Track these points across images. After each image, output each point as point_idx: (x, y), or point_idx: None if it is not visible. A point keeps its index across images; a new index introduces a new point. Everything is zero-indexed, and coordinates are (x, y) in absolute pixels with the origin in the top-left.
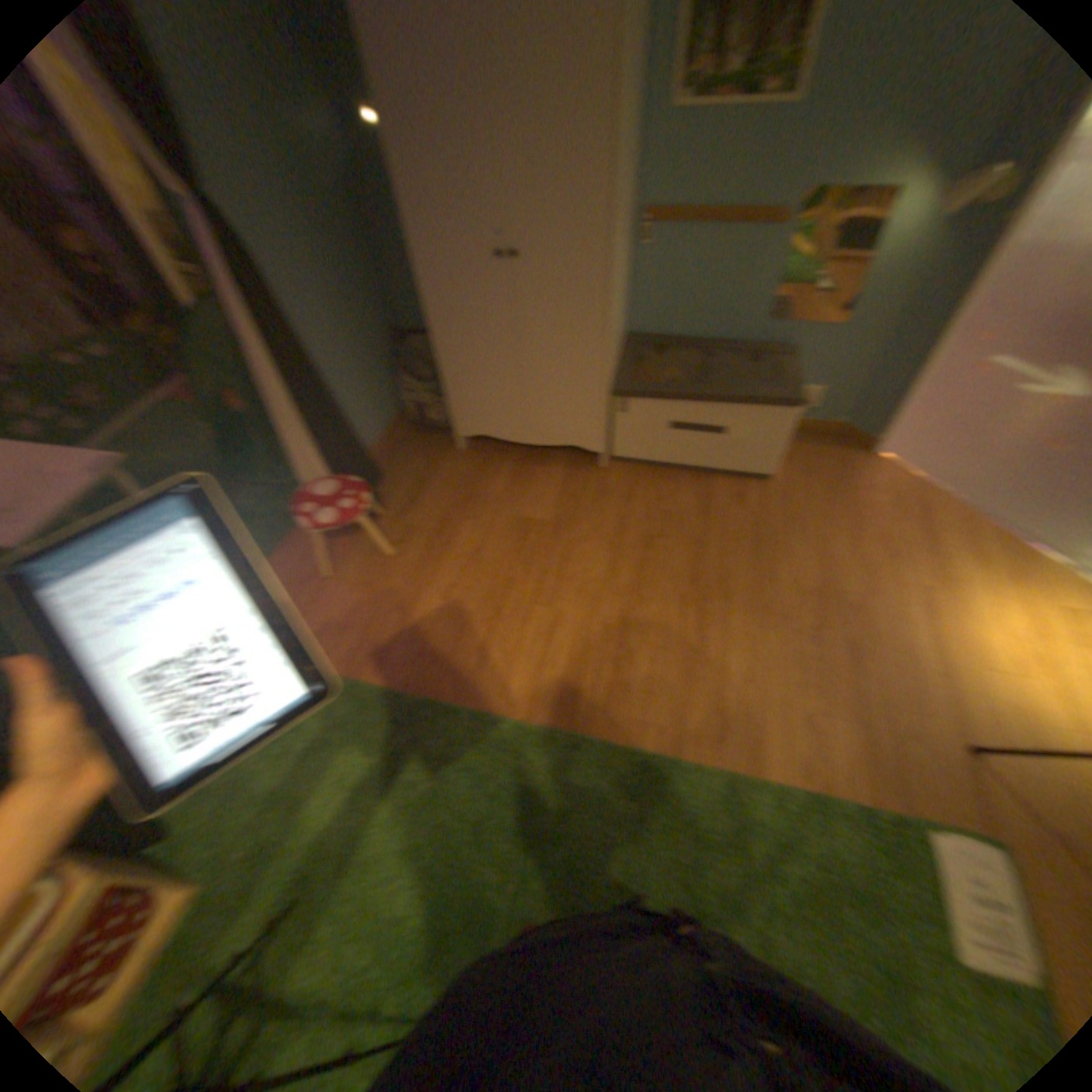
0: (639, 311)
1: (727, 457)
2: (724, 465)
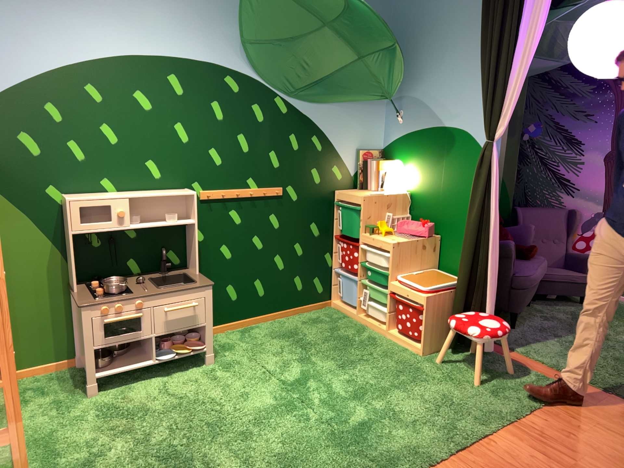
0: None
1: None
2: None
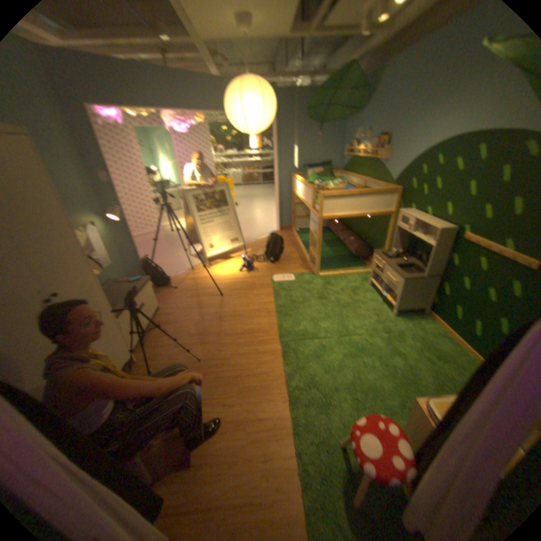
0: None
1: (150, 311)
2: (152, 315)
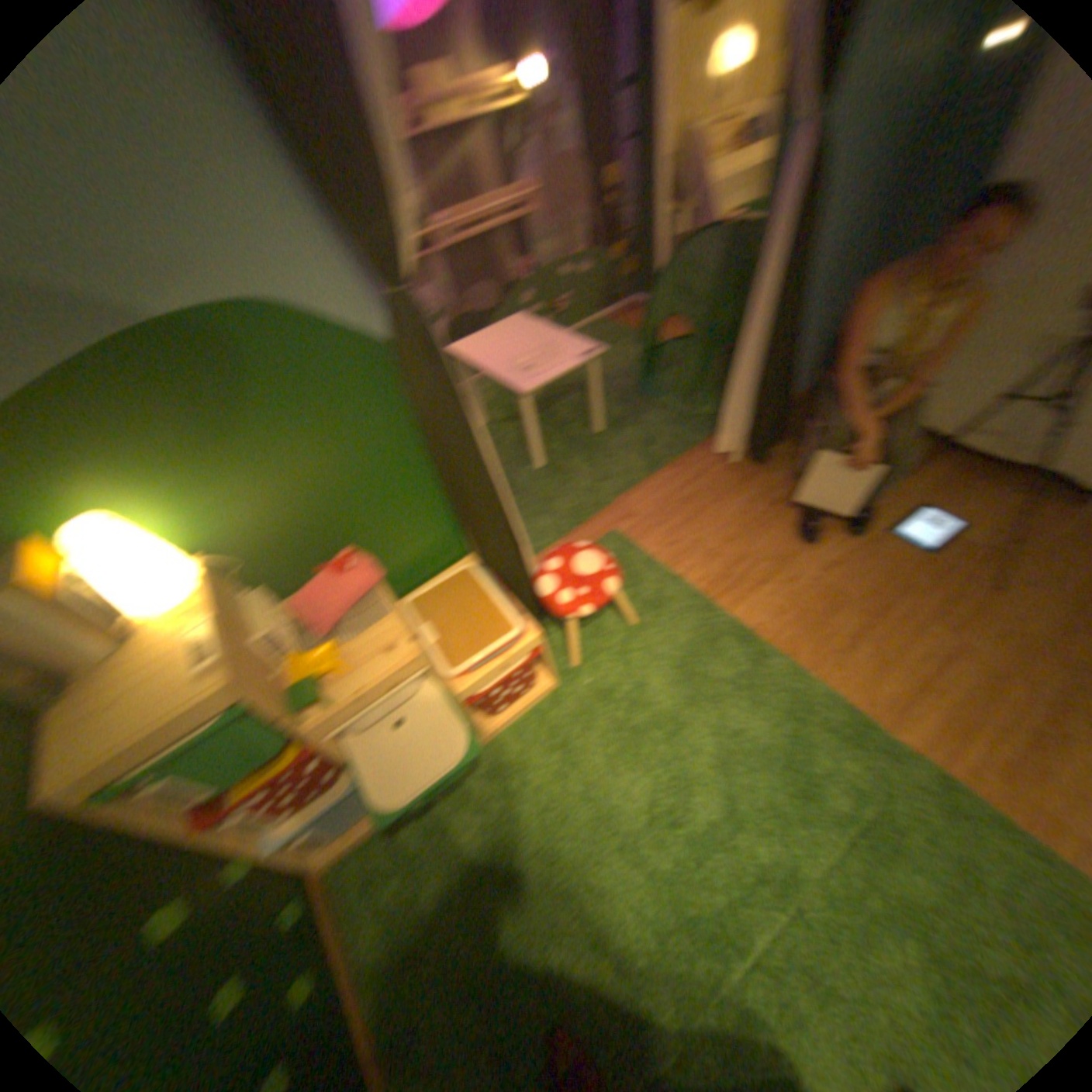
0: None
1: None
2: None
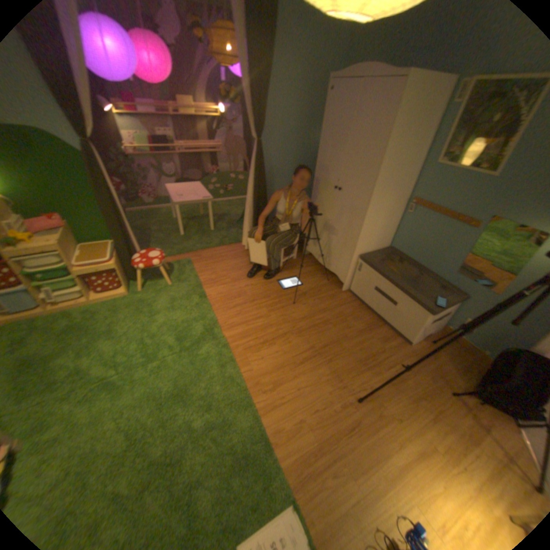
0: (400, 241)
1: (395, 321)
2: (392, 325)
